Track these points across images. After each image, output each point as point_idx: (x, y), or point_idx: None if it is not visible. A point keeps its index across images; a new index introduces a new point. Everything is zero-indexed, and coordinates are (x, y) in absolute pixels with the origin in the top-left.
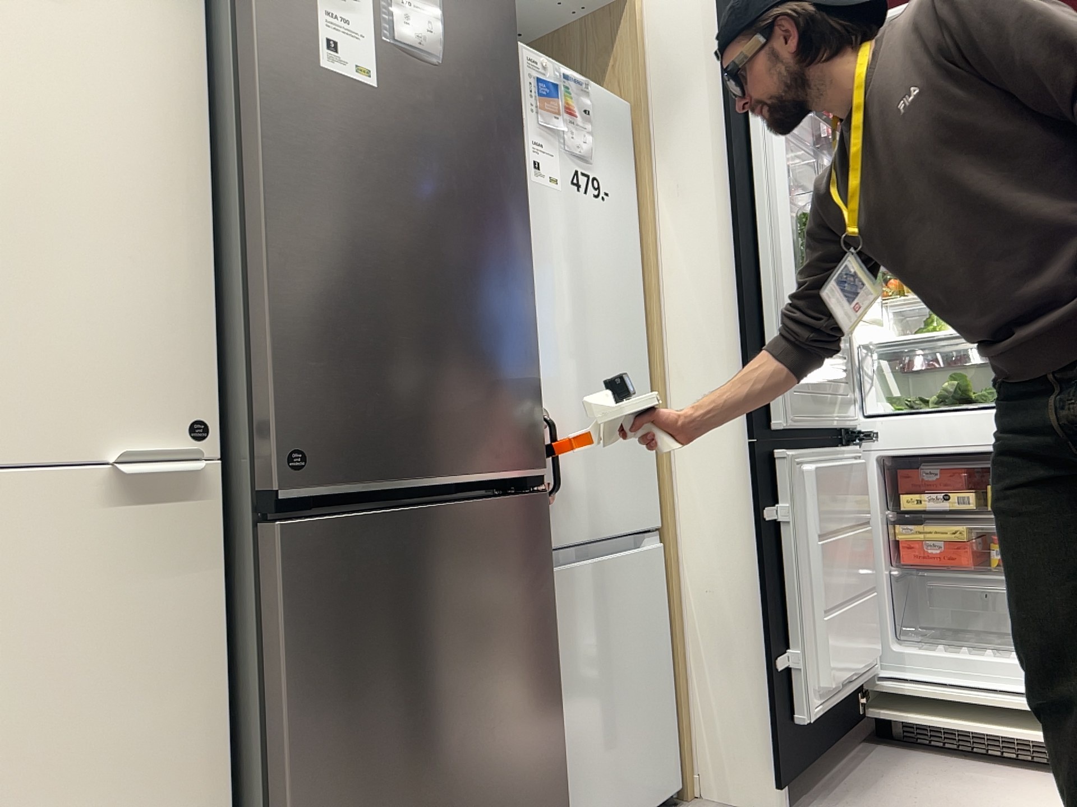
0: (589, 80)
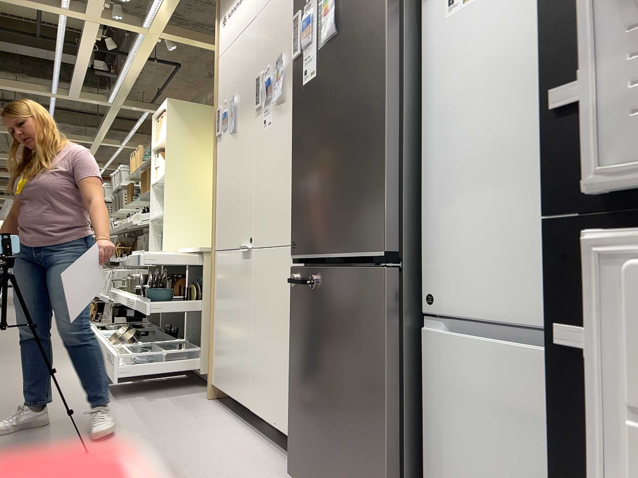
0: None
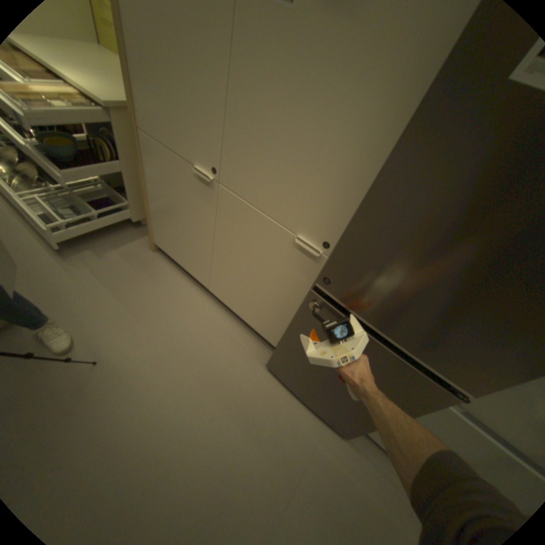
0: None
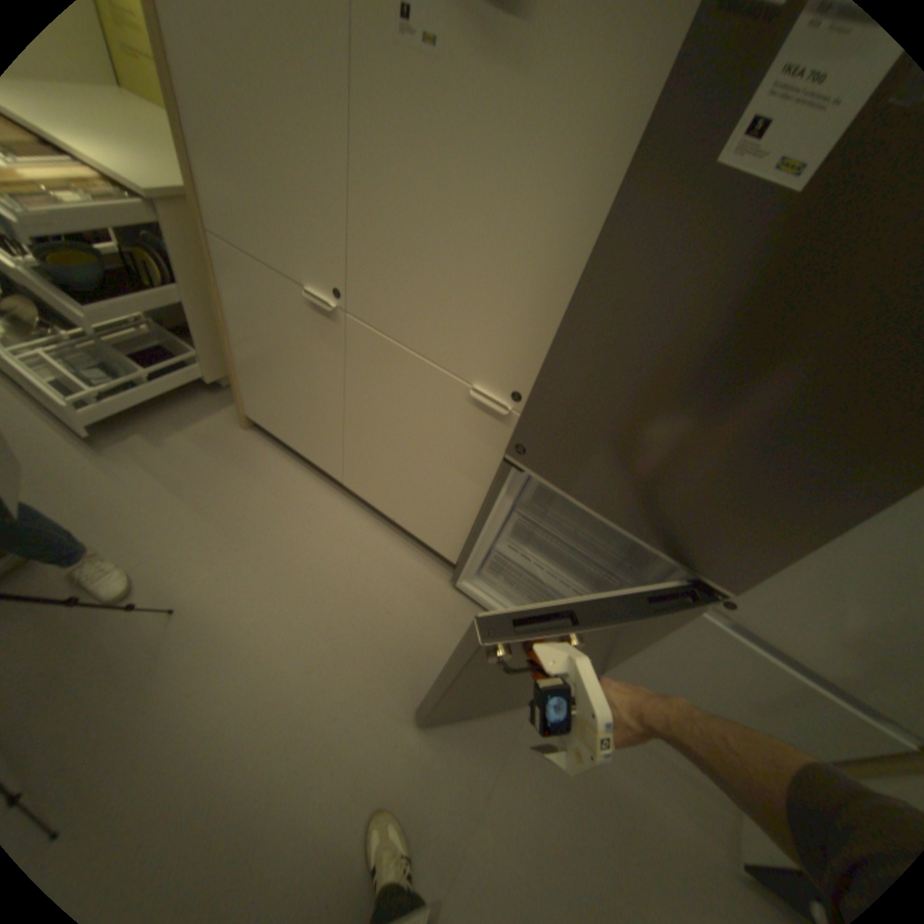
0: None
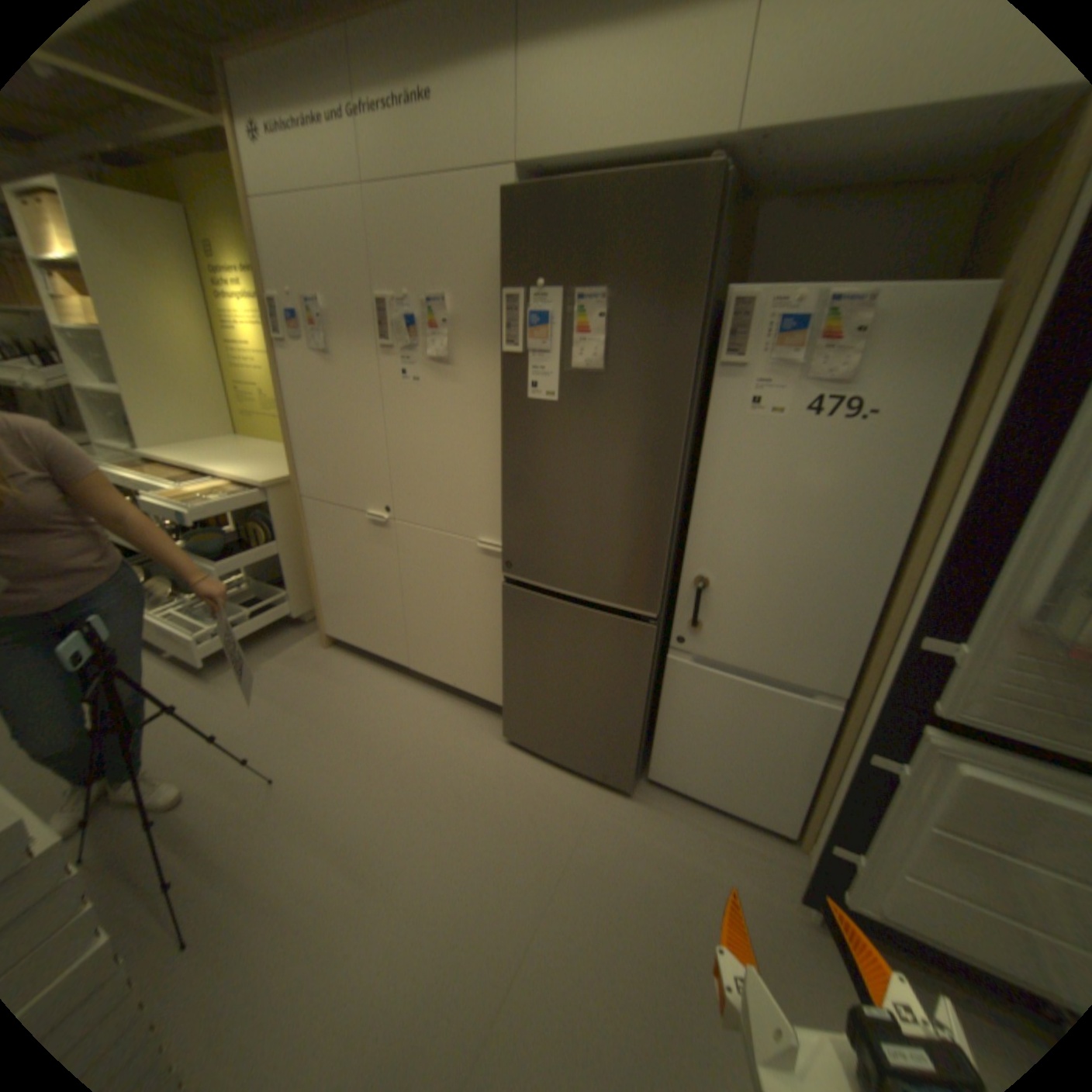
0: (894, 282)
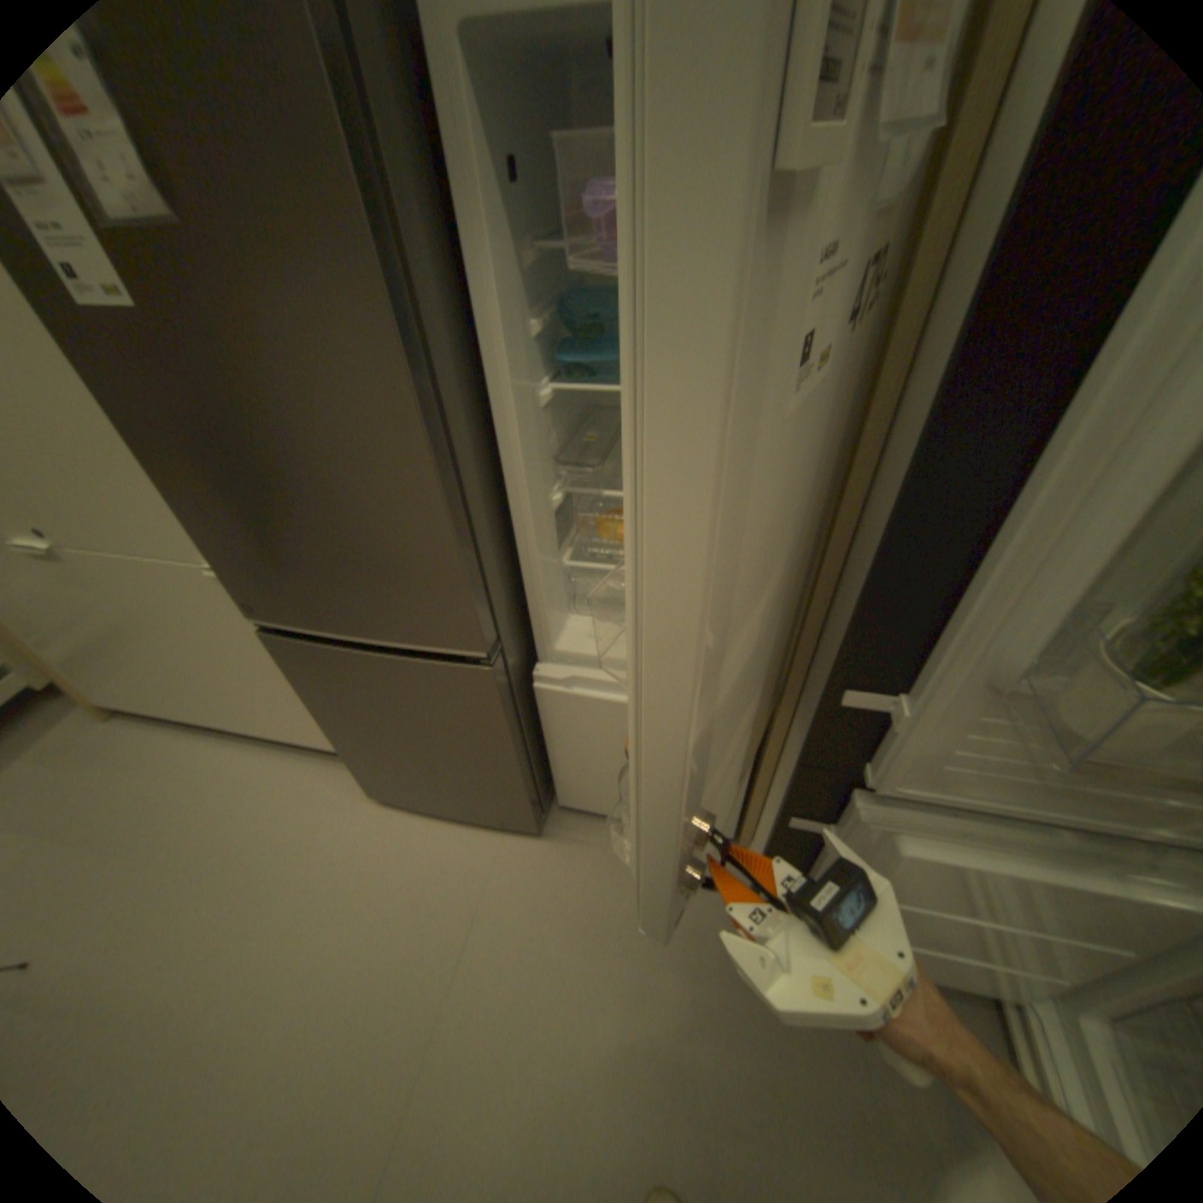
0: None
